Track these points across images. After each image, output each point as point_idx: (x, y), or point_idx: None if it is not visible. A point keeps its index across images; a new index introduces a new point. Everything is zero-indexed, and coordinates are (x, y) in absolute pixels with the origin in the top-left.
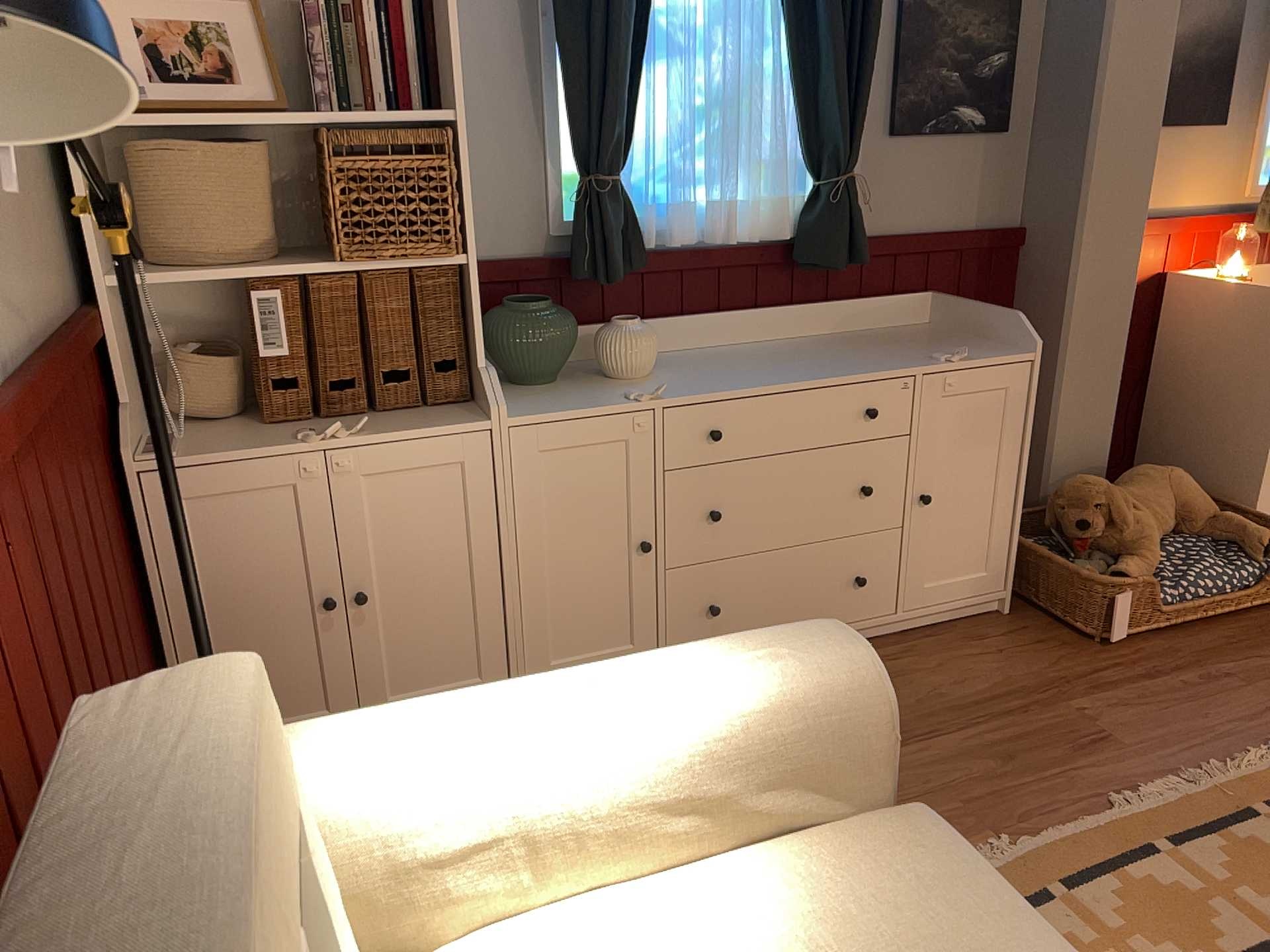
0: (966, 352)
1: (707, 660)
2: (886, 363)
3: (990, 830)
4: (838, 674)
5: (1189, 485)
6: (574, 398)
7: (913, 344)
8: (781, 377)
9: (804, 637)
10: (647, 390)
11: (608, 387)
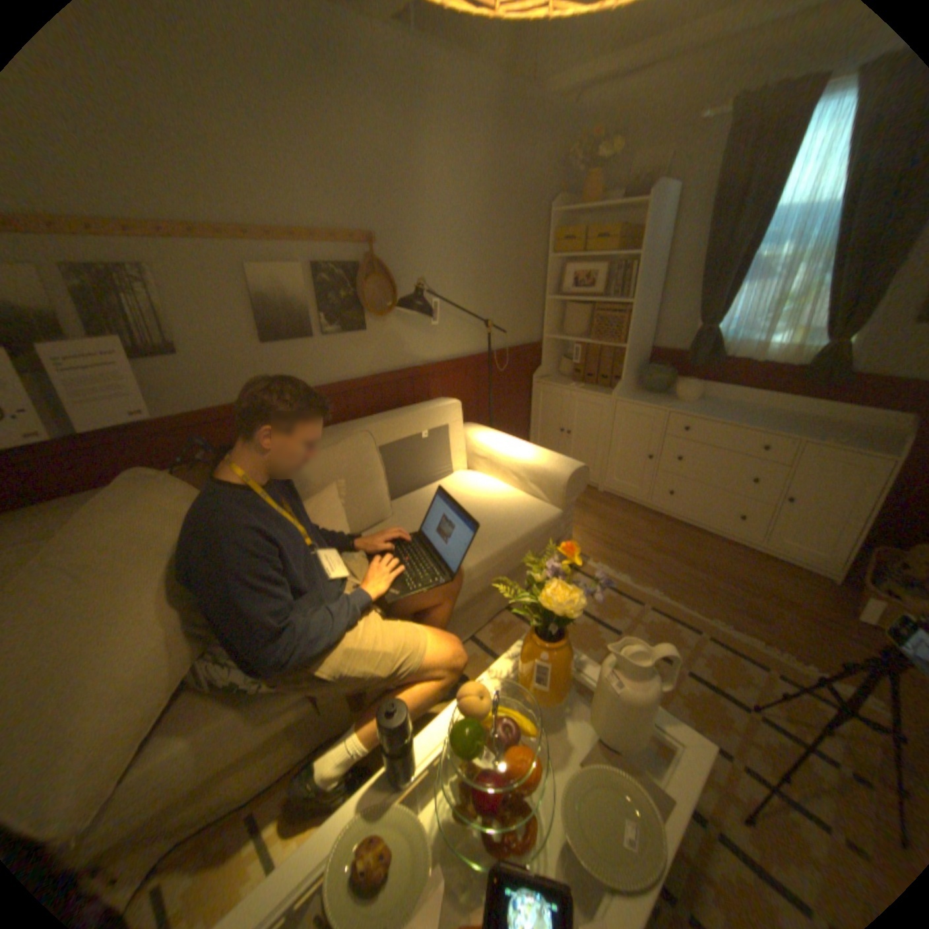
0: (861, 443)
1: (546, 454)
2: (798, 431)
3: (665, 591)
4: (562, 469)
5: None
6: (649, 400)
7: (850, 432)
8: (733, 418)
9: (571, 462)
10: (669, 404)
11: (667, 401)
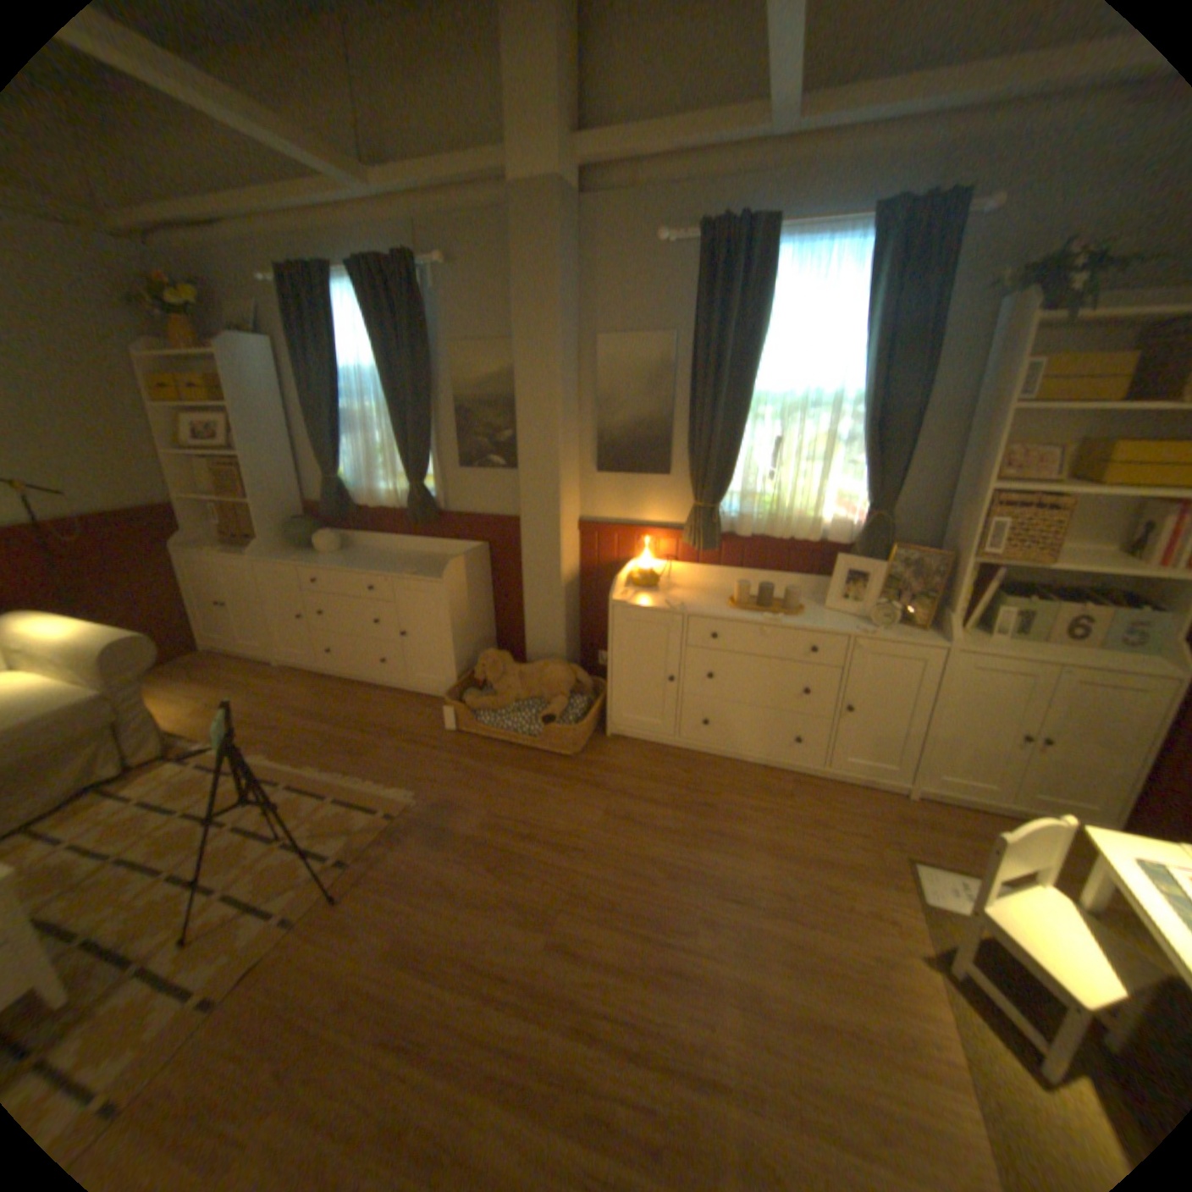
0: (431, 573)
1: (92, 632)
2: (392, 570)
3: (270, 756)
4: (94, 646)
5: (554, 675)
6: (285, 557)
7: (438, 565)
8: (347, 566)
9: (115, 636)
10: (295, 559)
11: (305, 556)
